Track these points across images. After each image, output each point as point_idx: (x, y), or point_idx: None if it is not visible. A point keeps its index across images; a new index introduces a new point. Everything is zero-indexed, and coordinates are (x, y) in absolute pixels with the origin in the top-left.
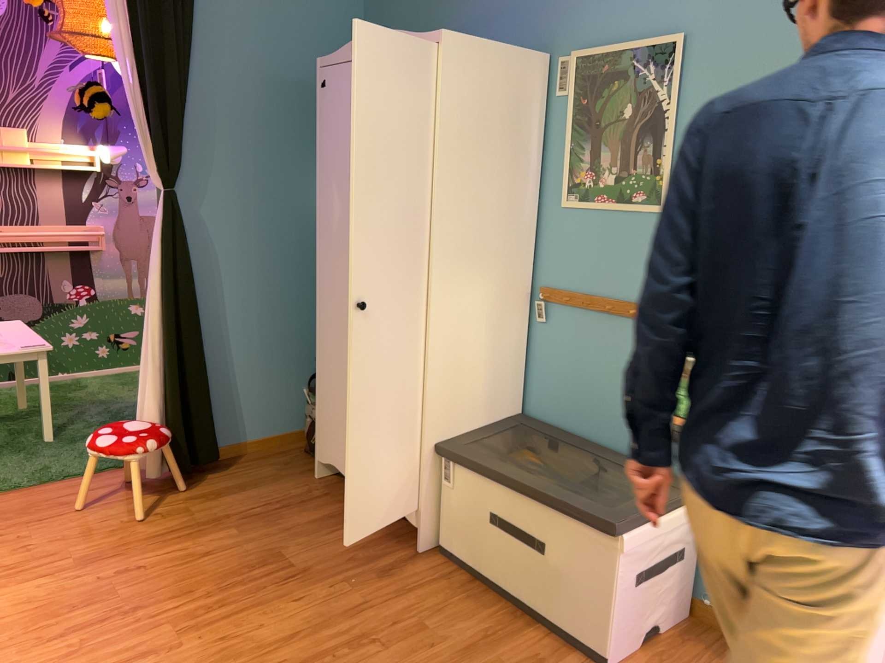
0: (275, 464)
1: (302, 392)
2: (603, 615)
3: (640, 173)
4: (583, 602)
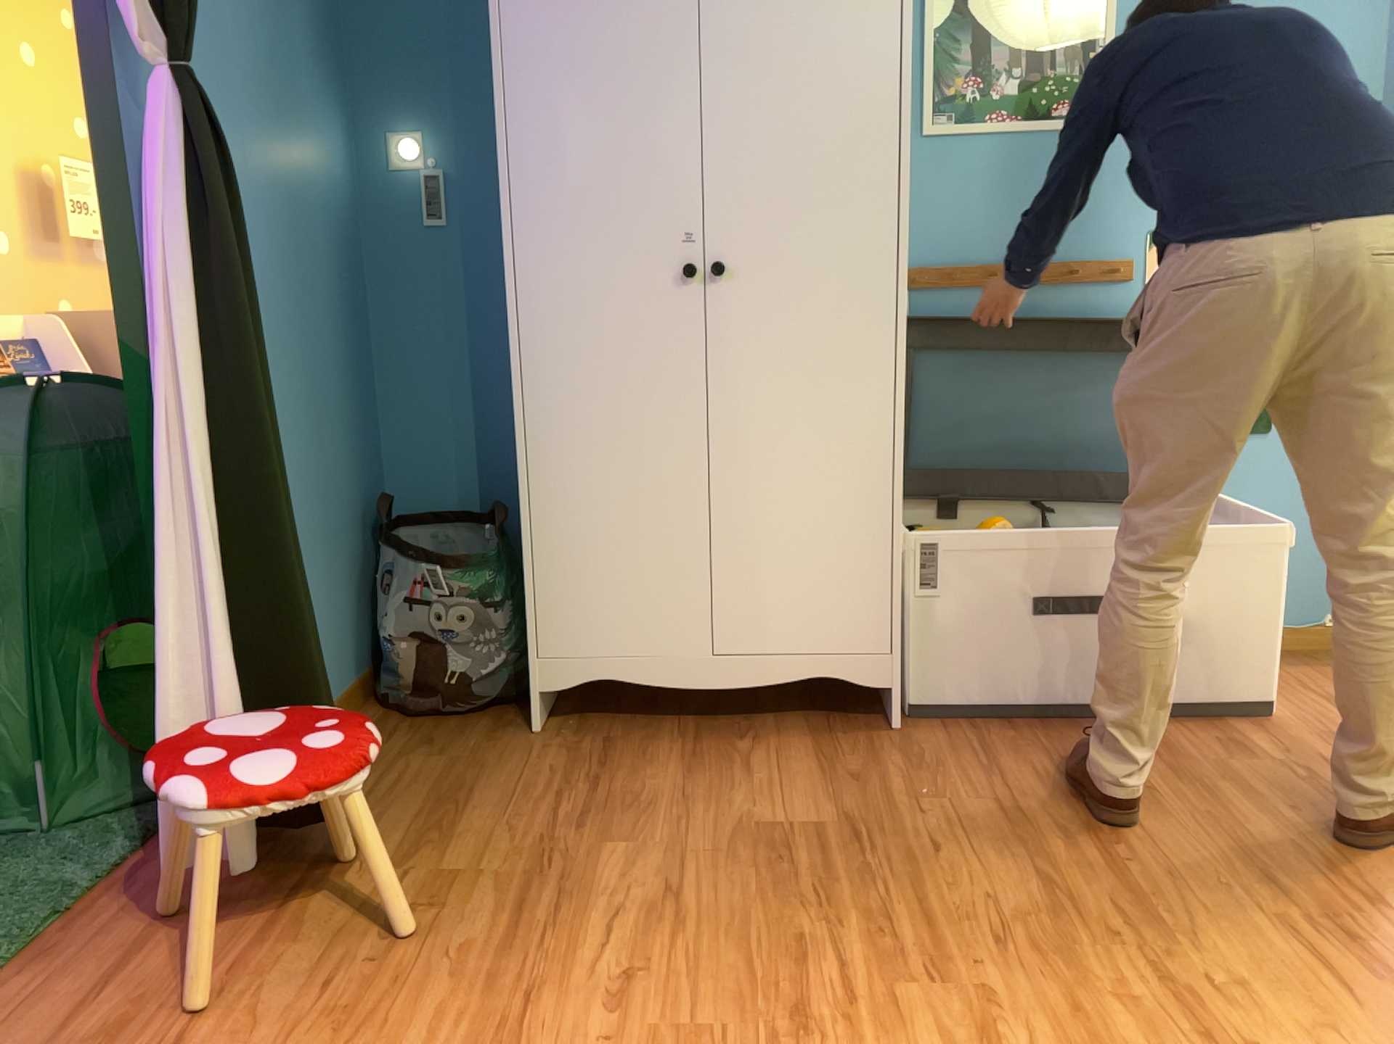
0: (412, 748)
1: (346, 598)
2: (1263, 645)
3: (1062, 74)
4: (1229, 645)
